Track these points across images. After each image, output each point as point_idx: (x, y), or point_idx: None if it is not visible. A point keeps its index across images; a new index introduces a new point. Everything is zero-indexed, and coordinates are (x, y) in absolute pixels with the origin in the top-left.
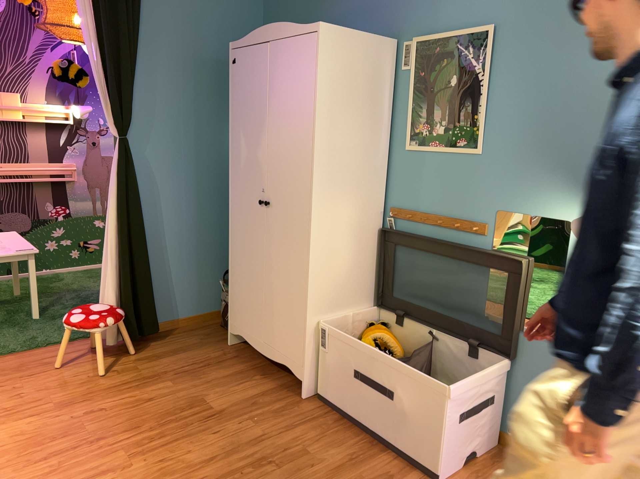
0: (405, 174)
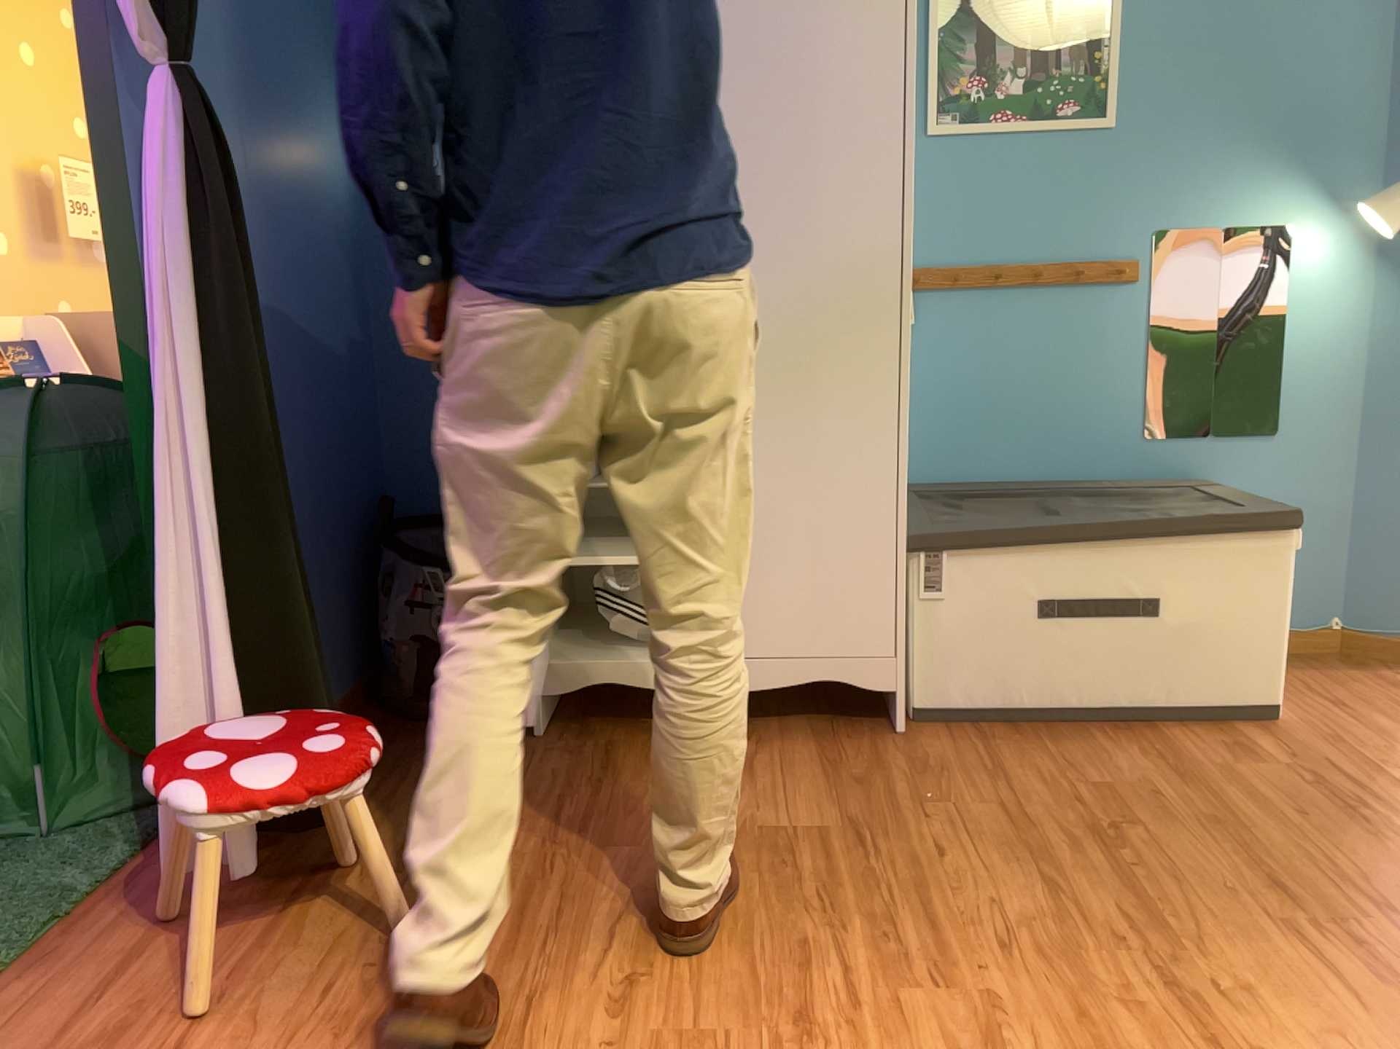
0: (927, 191)
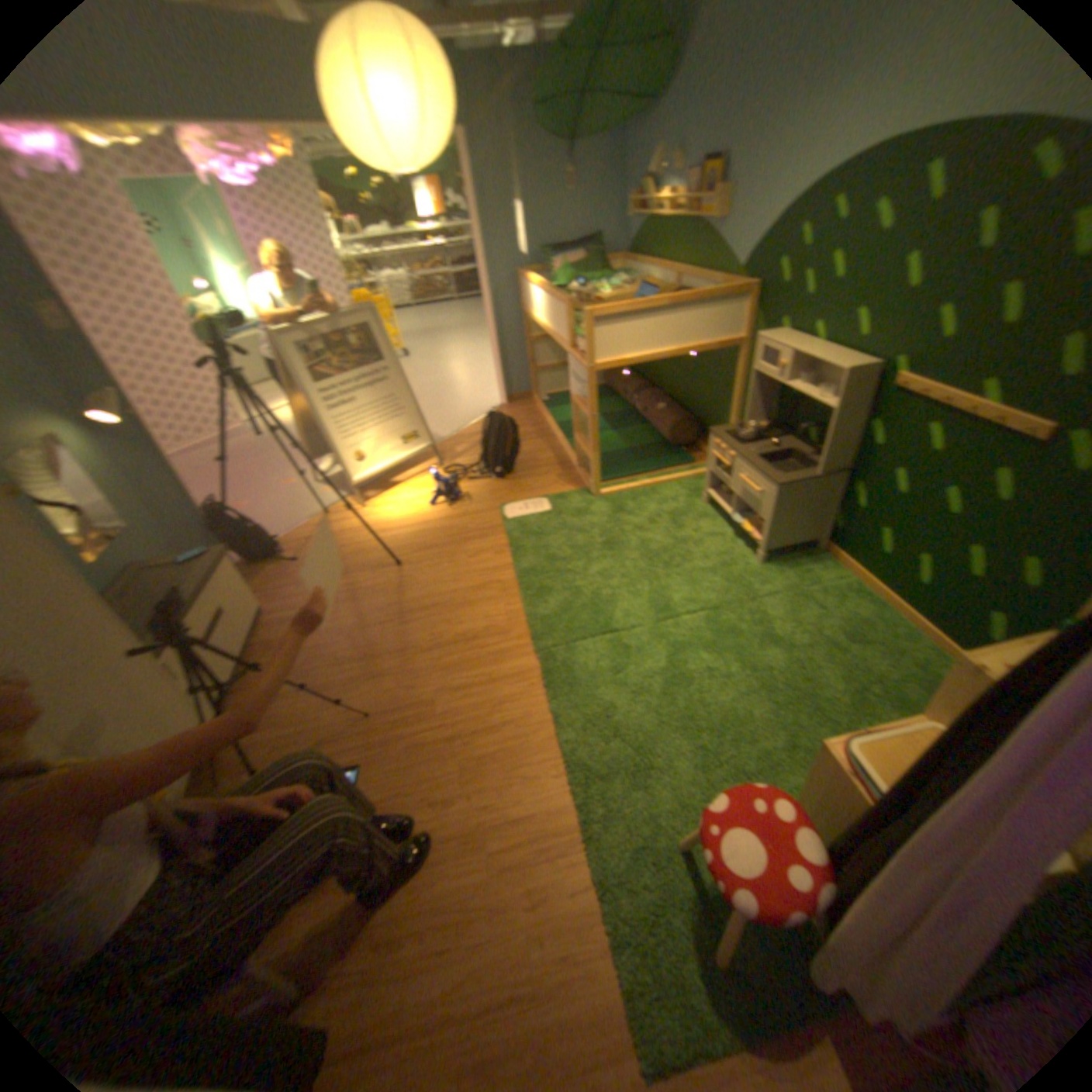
0: None
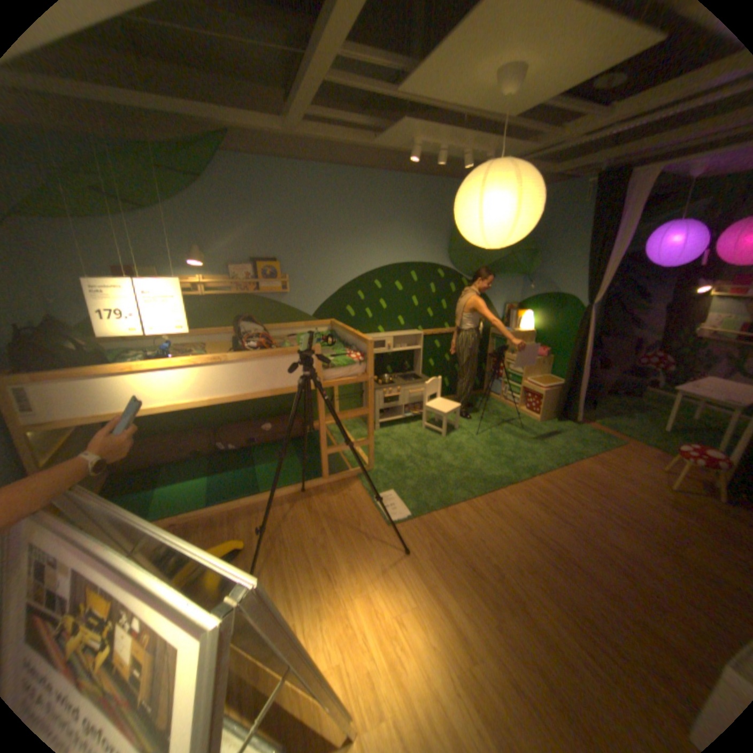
0: None
